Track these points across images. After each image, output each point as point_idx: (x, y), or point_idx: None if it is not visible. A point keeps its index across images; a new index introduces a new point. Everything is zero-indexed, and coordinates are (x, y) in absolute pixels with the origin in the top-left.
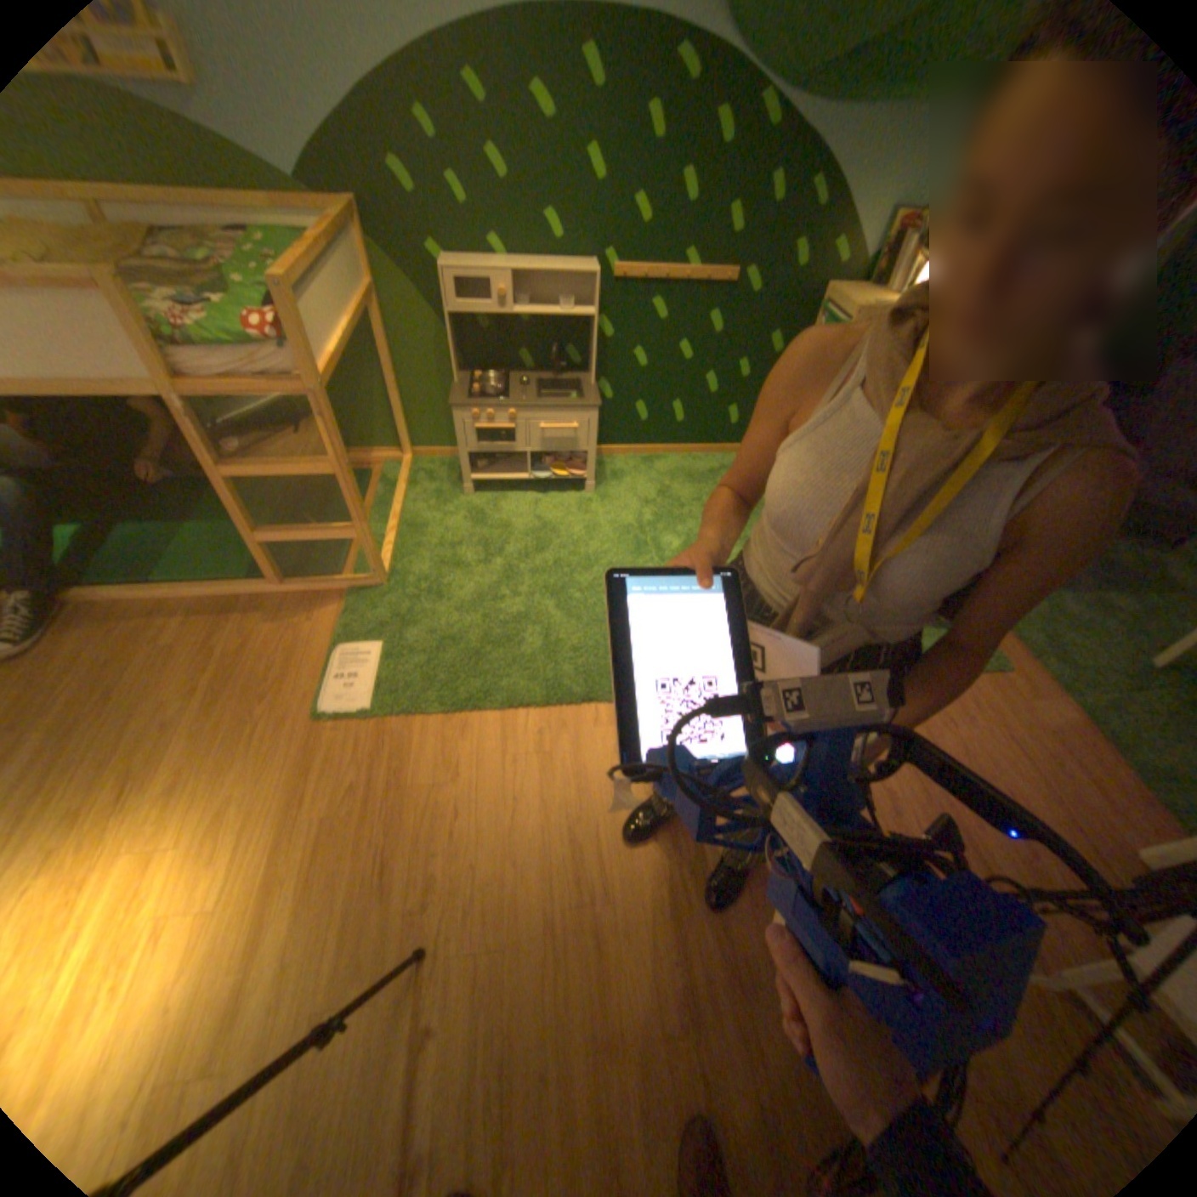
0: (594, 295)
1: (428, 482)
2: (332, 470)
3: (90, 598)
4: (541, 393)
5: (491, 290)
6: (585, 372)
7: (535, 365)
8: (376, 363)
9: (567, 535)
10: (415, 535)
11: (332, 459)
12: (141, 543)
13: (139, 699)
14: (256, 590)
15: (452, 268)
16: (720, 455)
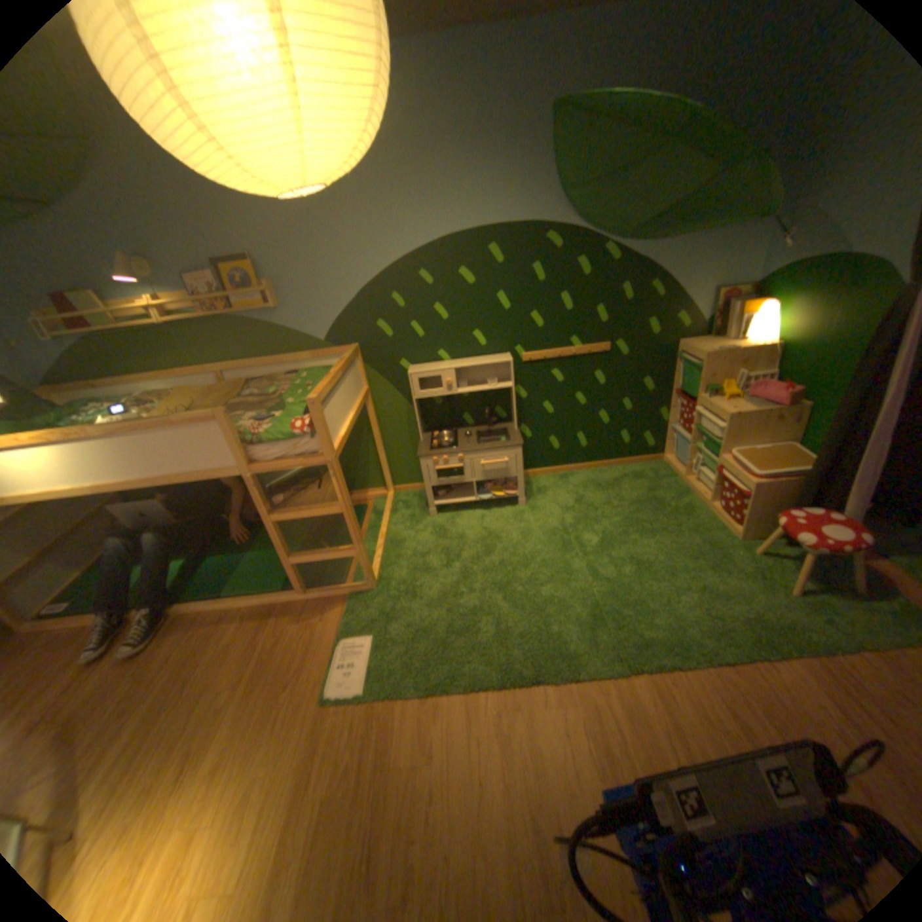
0: (510, 373)
1: (404, 508)
2: (340, 509)
3: (183, 612)
4: (479, 439)
5: (442, 381)
6: (509, 421)
7: (474, 422)
8: (370, 434)
9: (507, 539)
10: (396, 549)
11: (340, 502)
12: (219, 569)
13: (203, 690)
14: (287, 599)
15: (417, 373)
16: (620, 466)
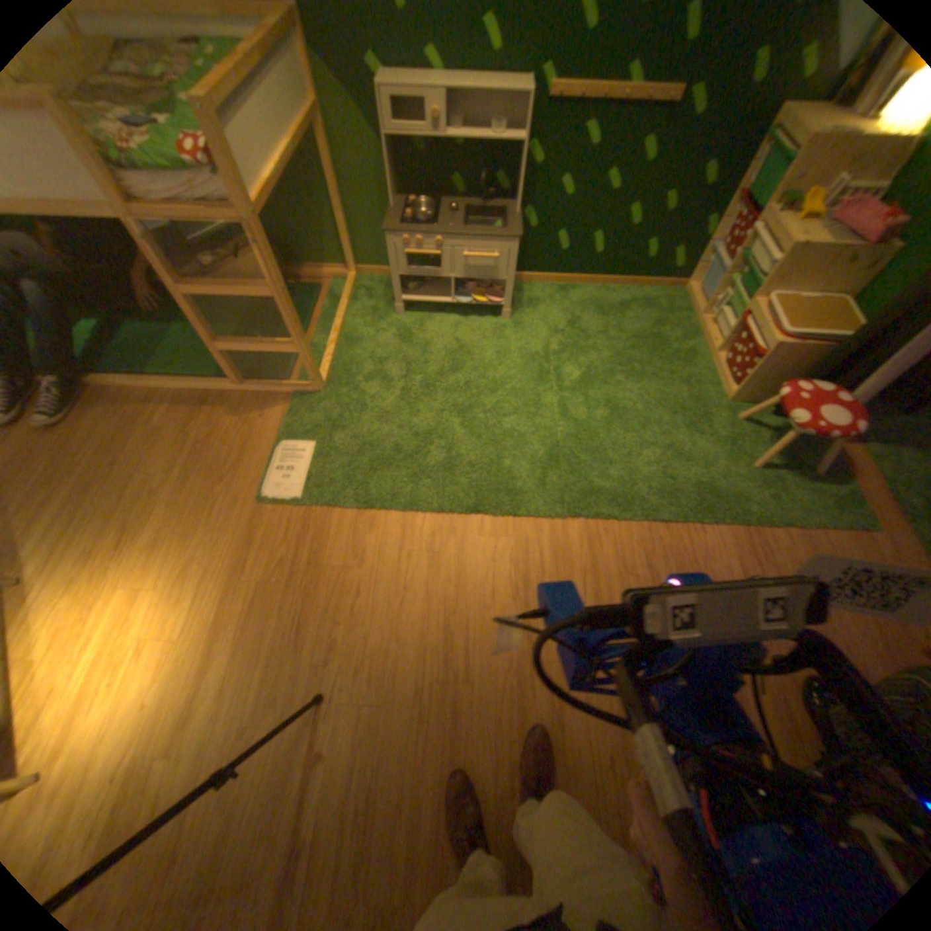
0: (528, 116)
1: (368, 298)
2: (272, 292)
3: (104, 383)
4: (470, 219)
5: (428, 110)
6: (513, 199)
7: (467, 190)
8: (325, 184)
9: (480, 358)
10: (352, 348)
11: (270, 283)
12: (142, 339)
13: (135, 469)
14: (224, 387)
15: (390, 85)
16: (634, 287)
